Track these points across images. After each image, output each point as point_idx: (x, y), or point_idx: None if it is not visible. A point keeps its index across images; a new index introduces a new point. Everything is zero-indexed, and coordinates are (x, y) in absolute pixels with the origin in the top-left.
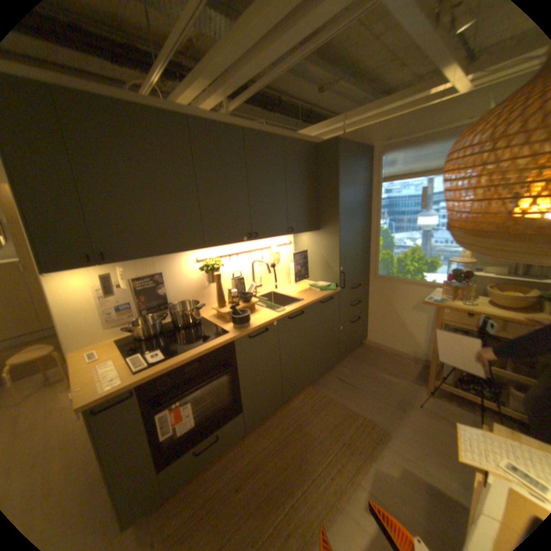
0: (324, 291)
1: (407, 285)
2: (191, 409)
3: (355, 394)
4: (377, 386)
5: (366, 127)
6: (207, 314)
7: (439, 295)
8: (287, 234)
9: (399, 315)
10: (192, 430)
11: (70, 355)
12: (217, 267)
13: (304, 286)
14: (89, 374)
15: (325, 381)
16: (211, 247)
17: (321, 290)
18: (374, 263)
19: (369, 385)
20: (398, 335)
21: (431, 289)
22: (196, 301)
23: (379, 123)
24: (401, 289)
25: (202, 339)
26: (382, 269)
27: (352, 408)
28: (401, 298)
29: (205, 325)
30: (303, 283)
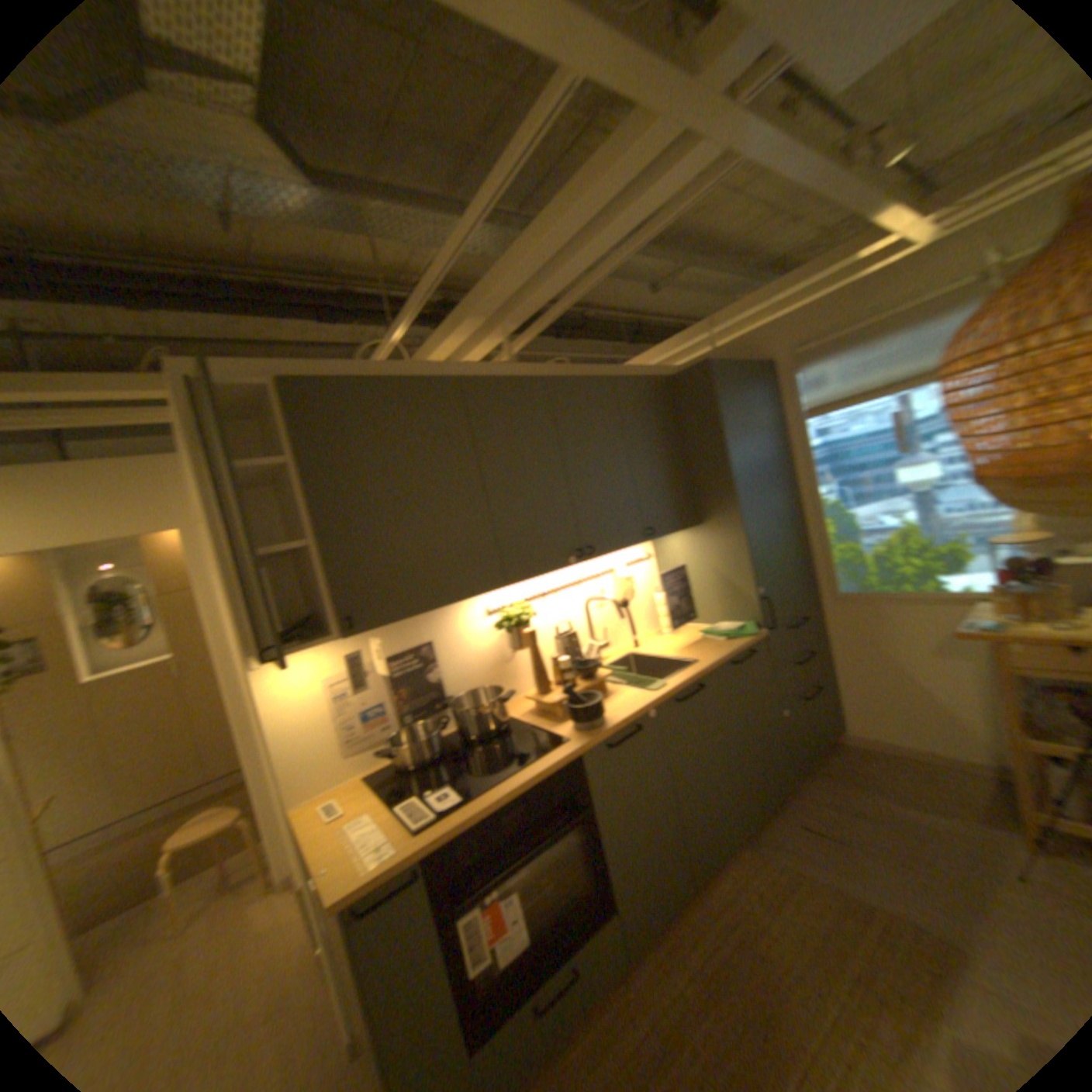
0: (737, 639)
1: (909, 607)
2: (517, 907)
3: (853, 860)
4: (900, 838)
5: (754, 332)
6: (519, 710)
7: (988, 616)
8: (646, 540)
9: (909, 671)
10: (524, 954)
11: (293, 810)
12: (526, 619)
13: (693, 635)
14: (337, 841)
15: (777, 835)
16: (517, 581)
17: (730, 638)
18: (826, 572)
19: (881, 838)
20: (918, 717)
21: (965, 607)
22: (498, 686)
23: (778, 320)
24: (899, 616)
25: (522, 758)
26: (847, 580)
27: (855, 893)
28: (902, 634)
29: (521, 730)
30: (688, 630)
